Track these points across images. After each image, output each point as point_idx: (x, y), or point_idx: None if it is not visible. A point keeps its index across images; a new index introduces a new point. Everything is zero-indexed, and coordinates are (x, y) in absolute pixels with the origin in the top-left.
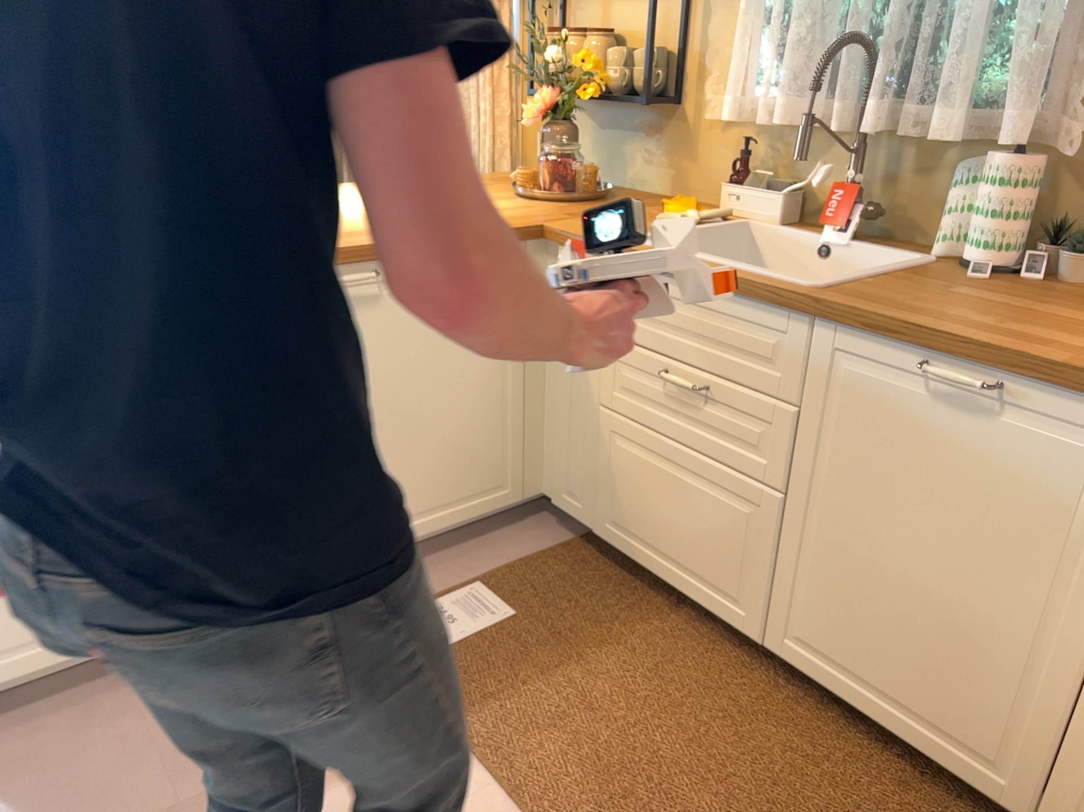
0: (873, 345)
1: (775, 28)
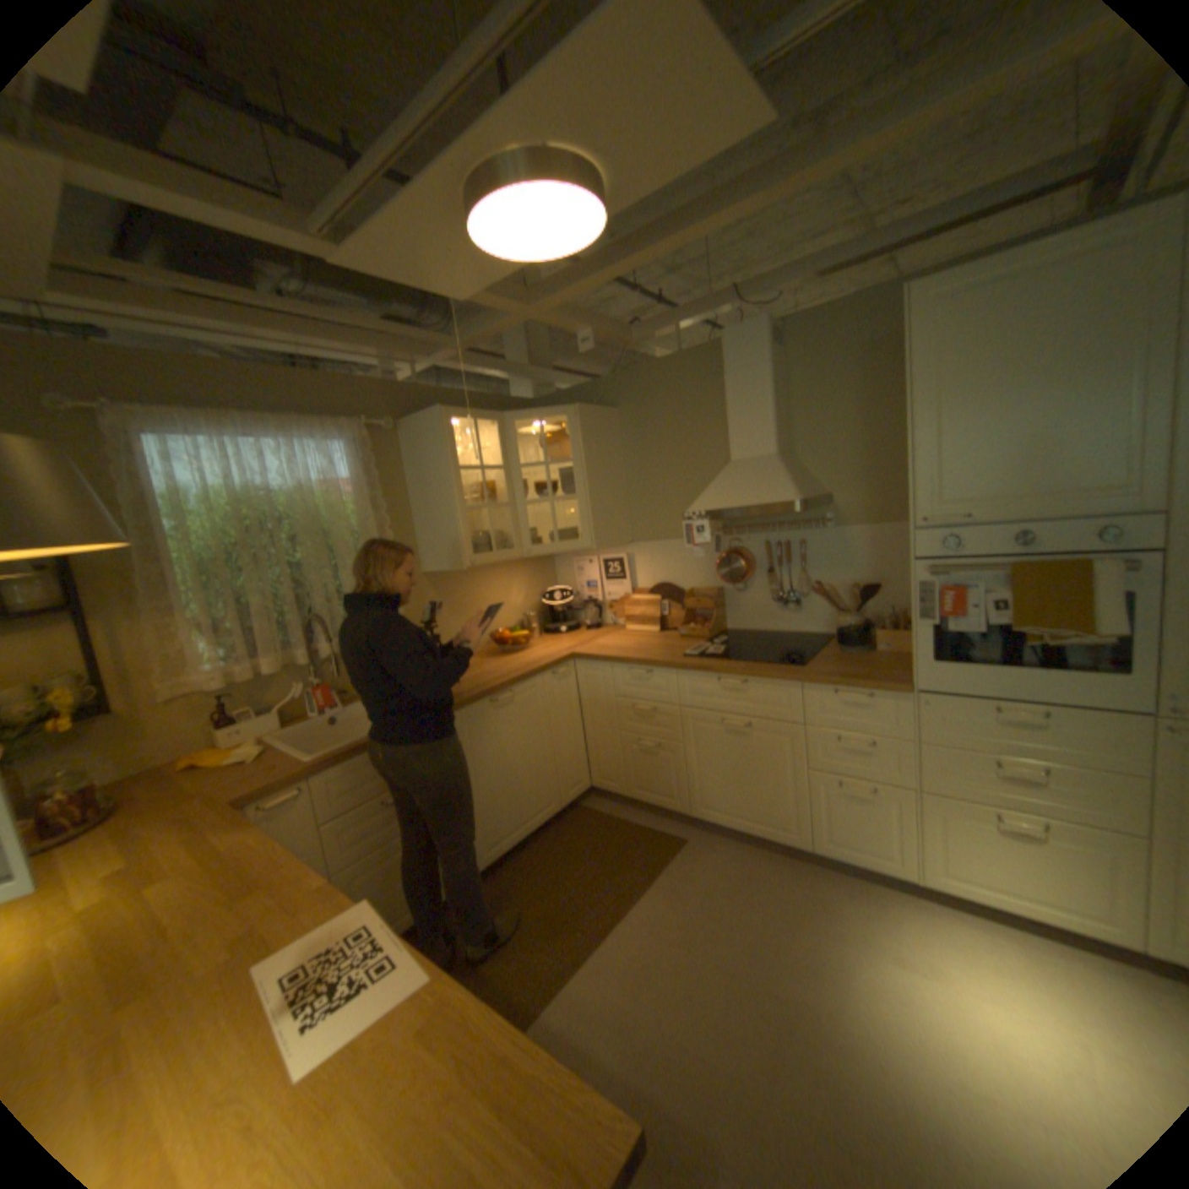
0: (472, 709)
1: (205, 630)
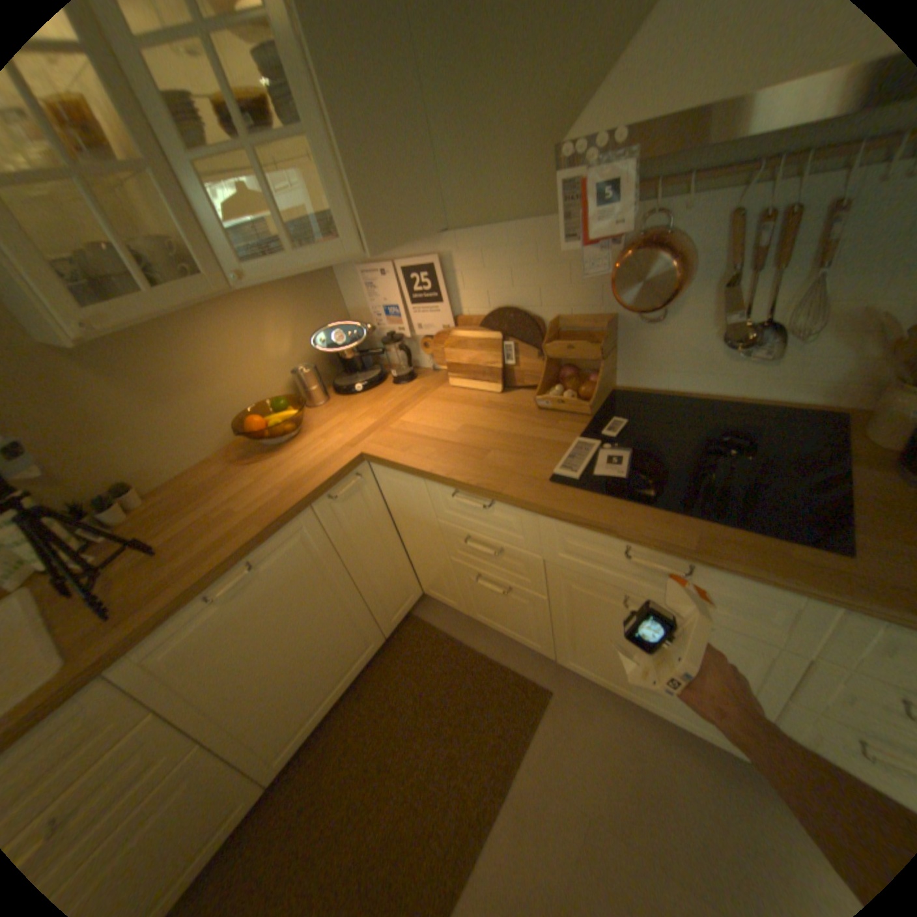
0: (162, 632)
1: None
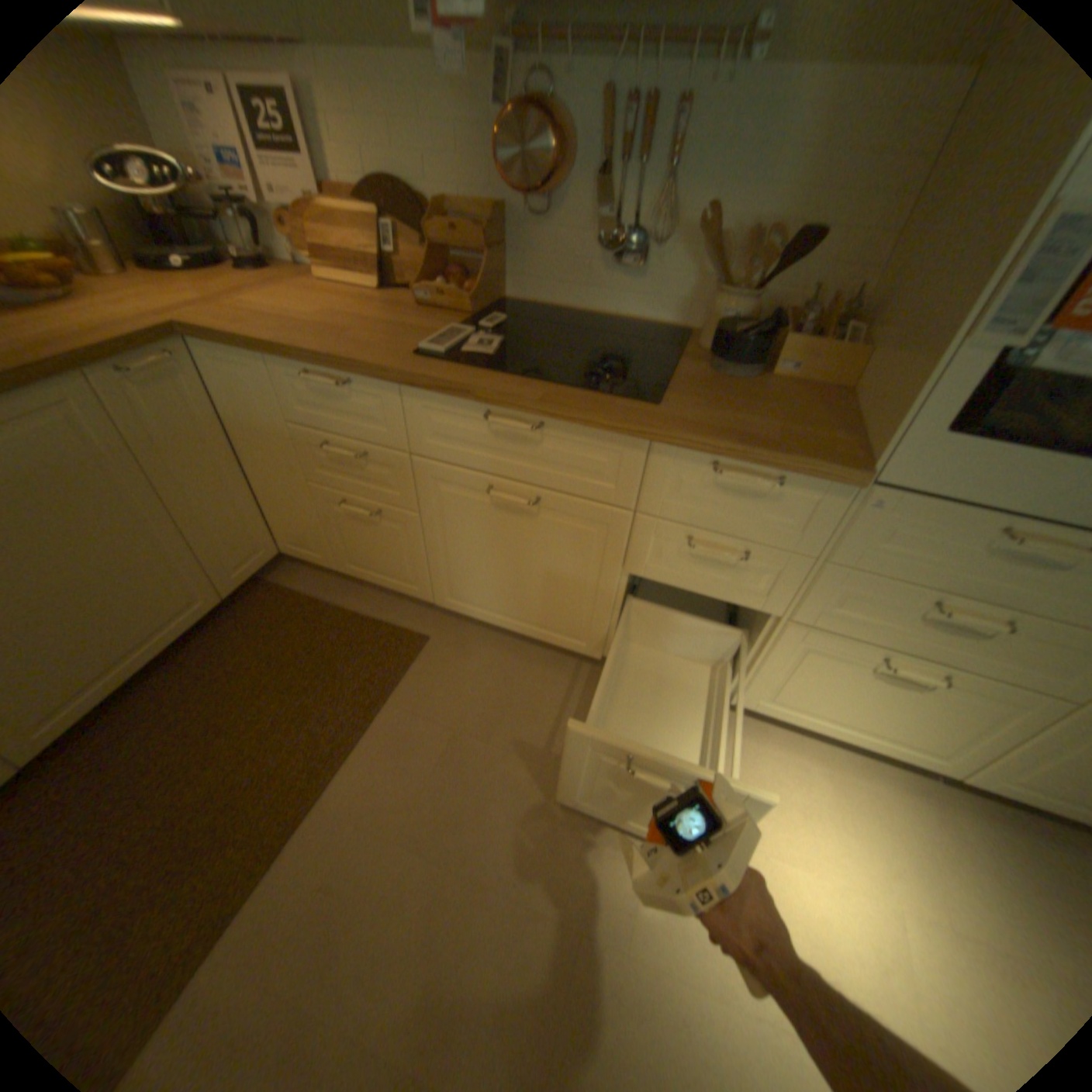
0: None
1: None
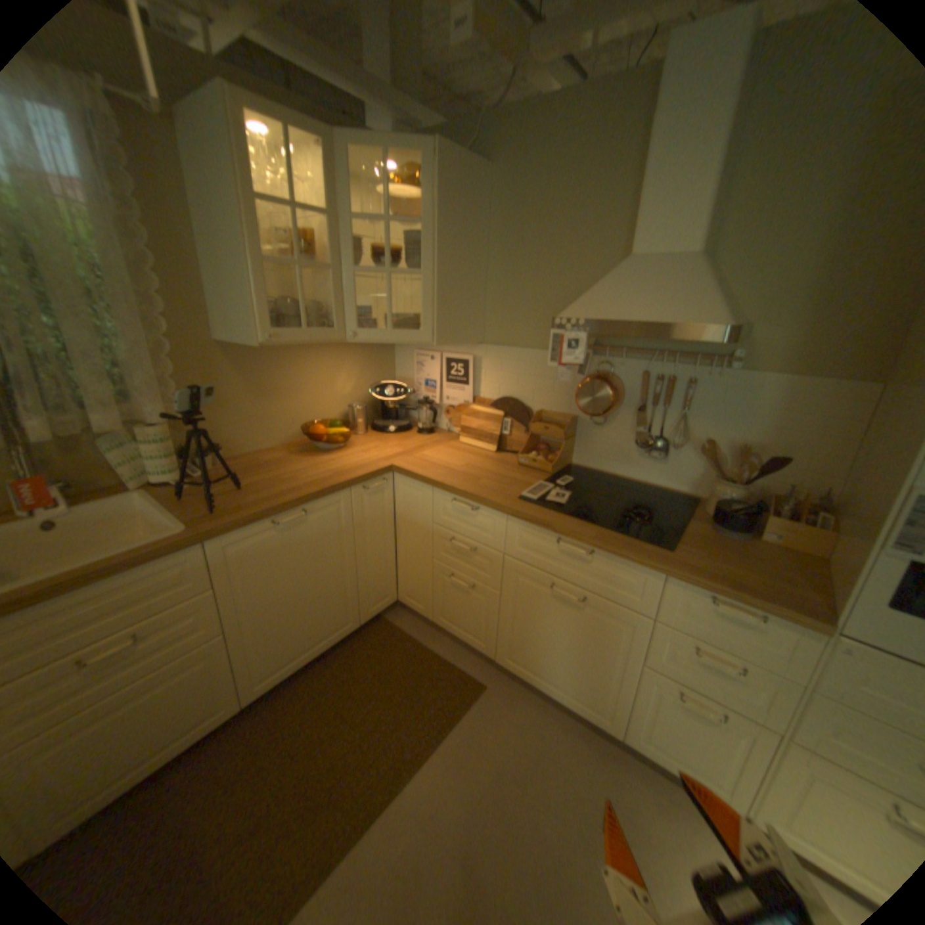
0: (244, 532)
1: None
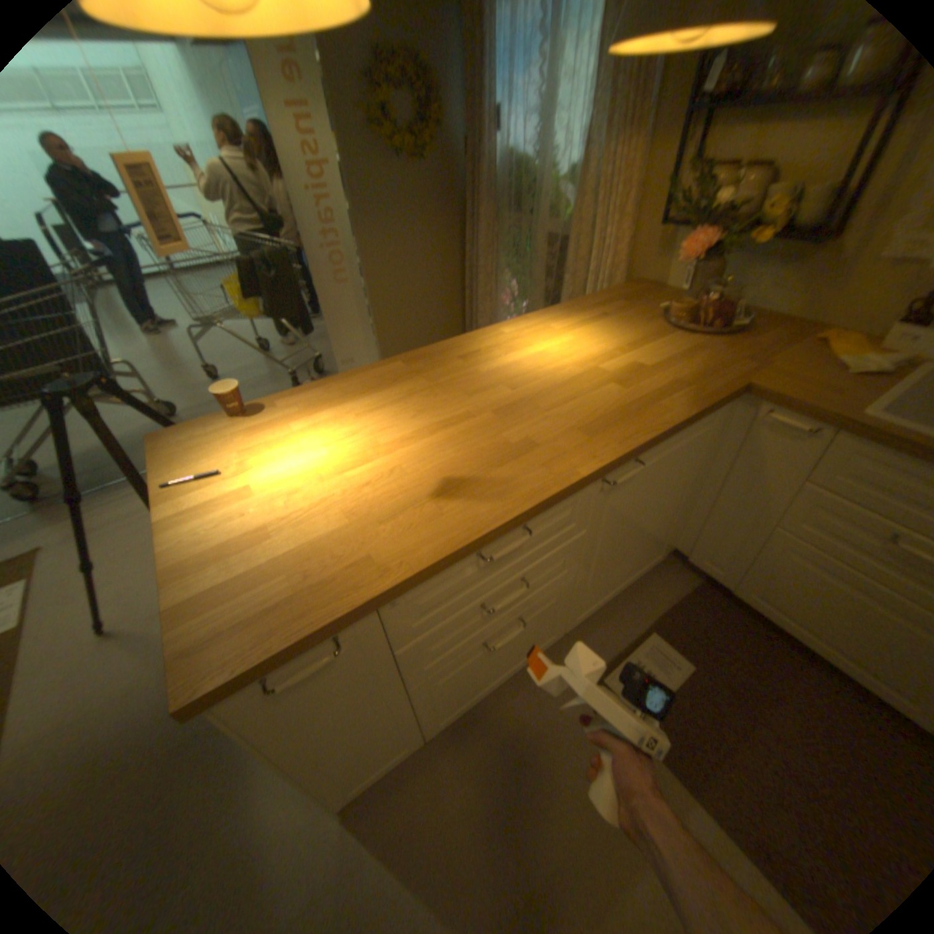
0: None
1: None
